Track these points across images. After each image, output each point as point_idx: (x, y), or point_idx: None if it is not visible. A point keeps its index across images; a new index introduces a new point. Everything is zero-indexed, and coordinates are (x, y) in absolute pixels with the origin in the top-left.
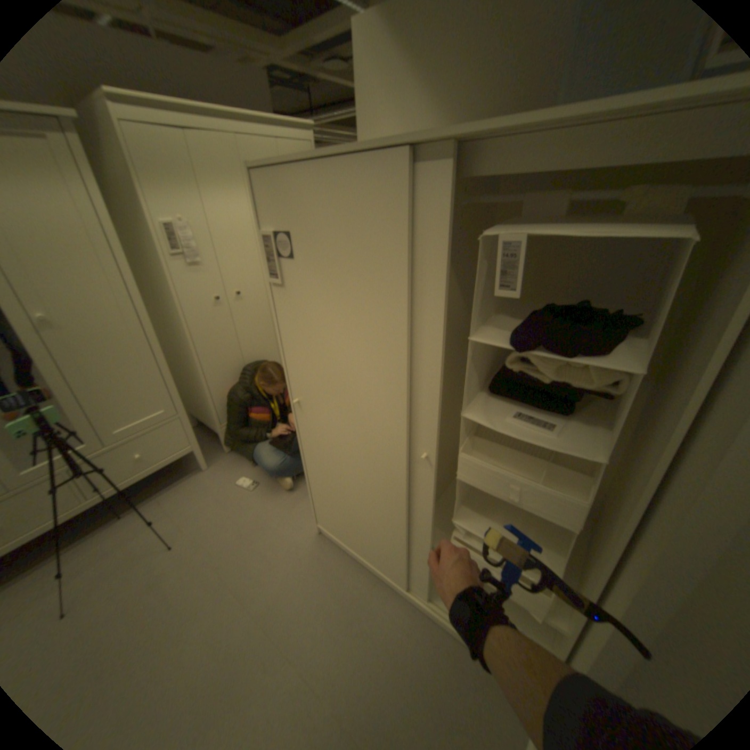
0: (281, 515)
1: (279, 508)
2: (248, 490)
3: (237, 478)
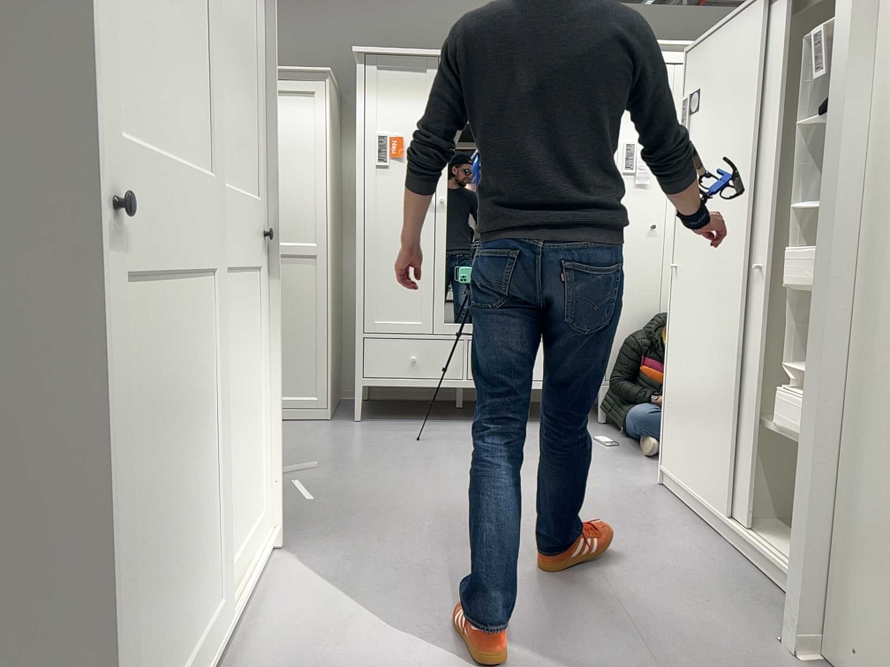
0: (629, 465)
1: (630, 462)
2: (605, 445)
3: (600, 436)
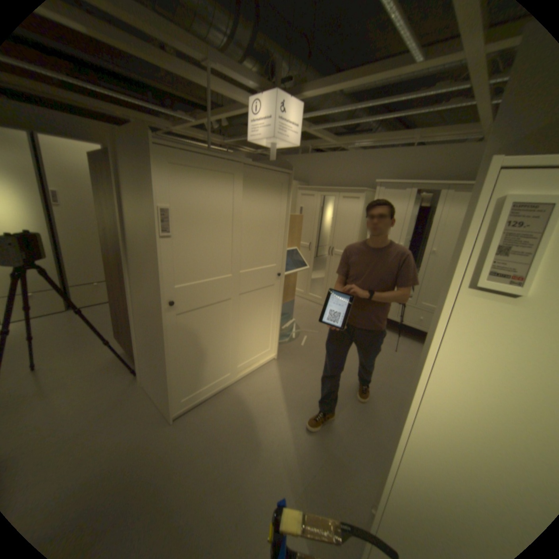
0: None
1: None
2: None
3: None
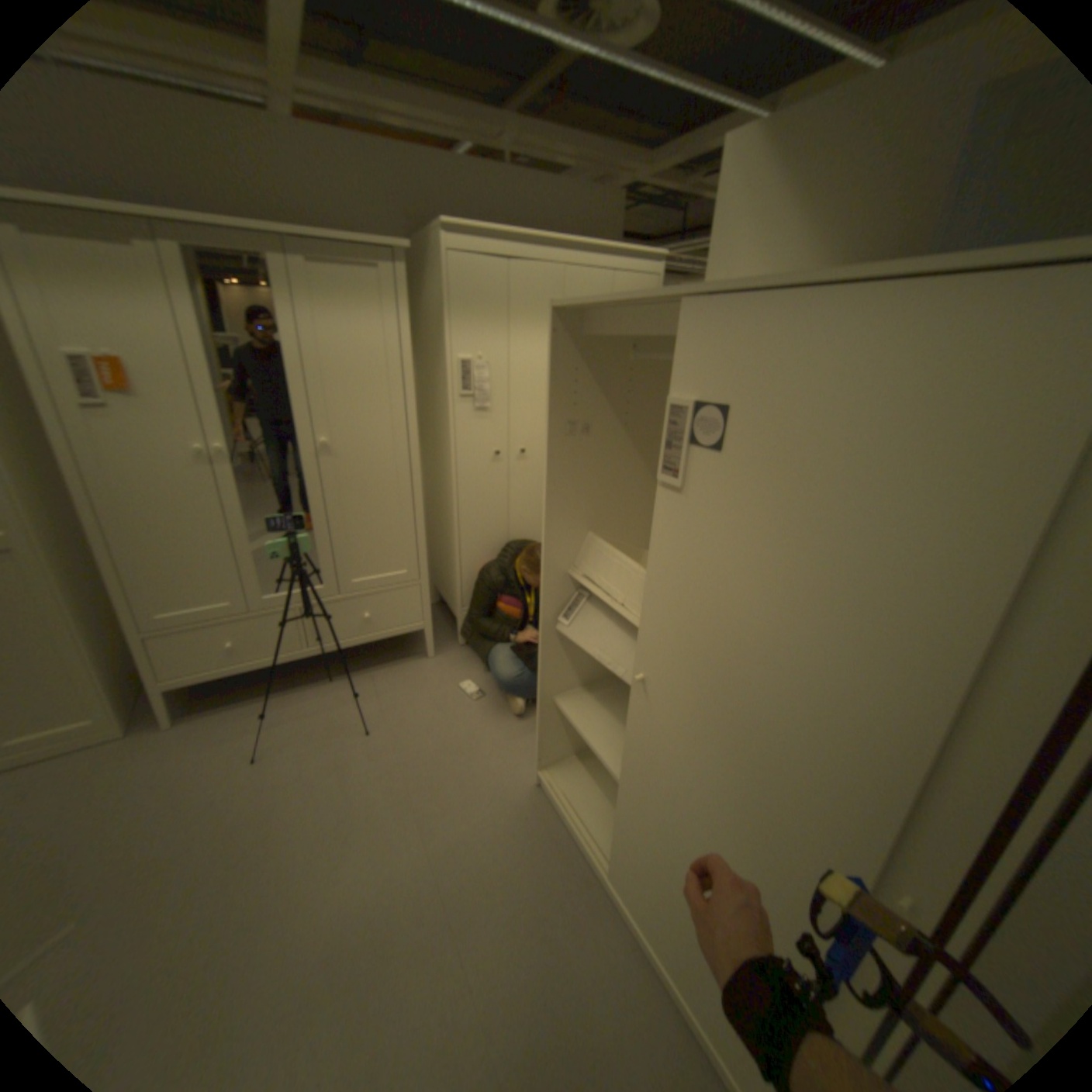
0: (498, 743)
1: (499, 735)
2: (469, 698)
3: (462, 679)
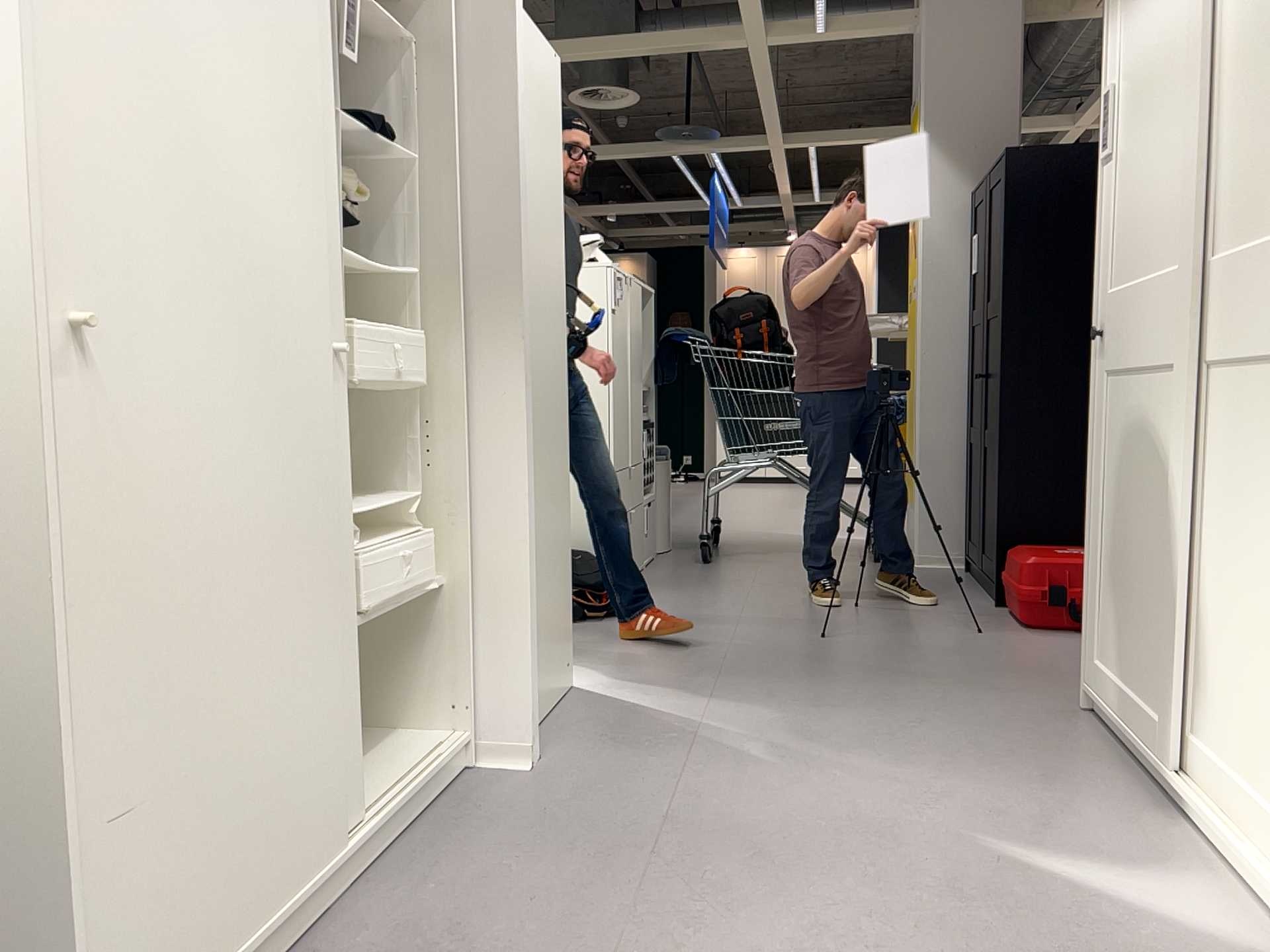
0: None
1: None
2: None
3: None
